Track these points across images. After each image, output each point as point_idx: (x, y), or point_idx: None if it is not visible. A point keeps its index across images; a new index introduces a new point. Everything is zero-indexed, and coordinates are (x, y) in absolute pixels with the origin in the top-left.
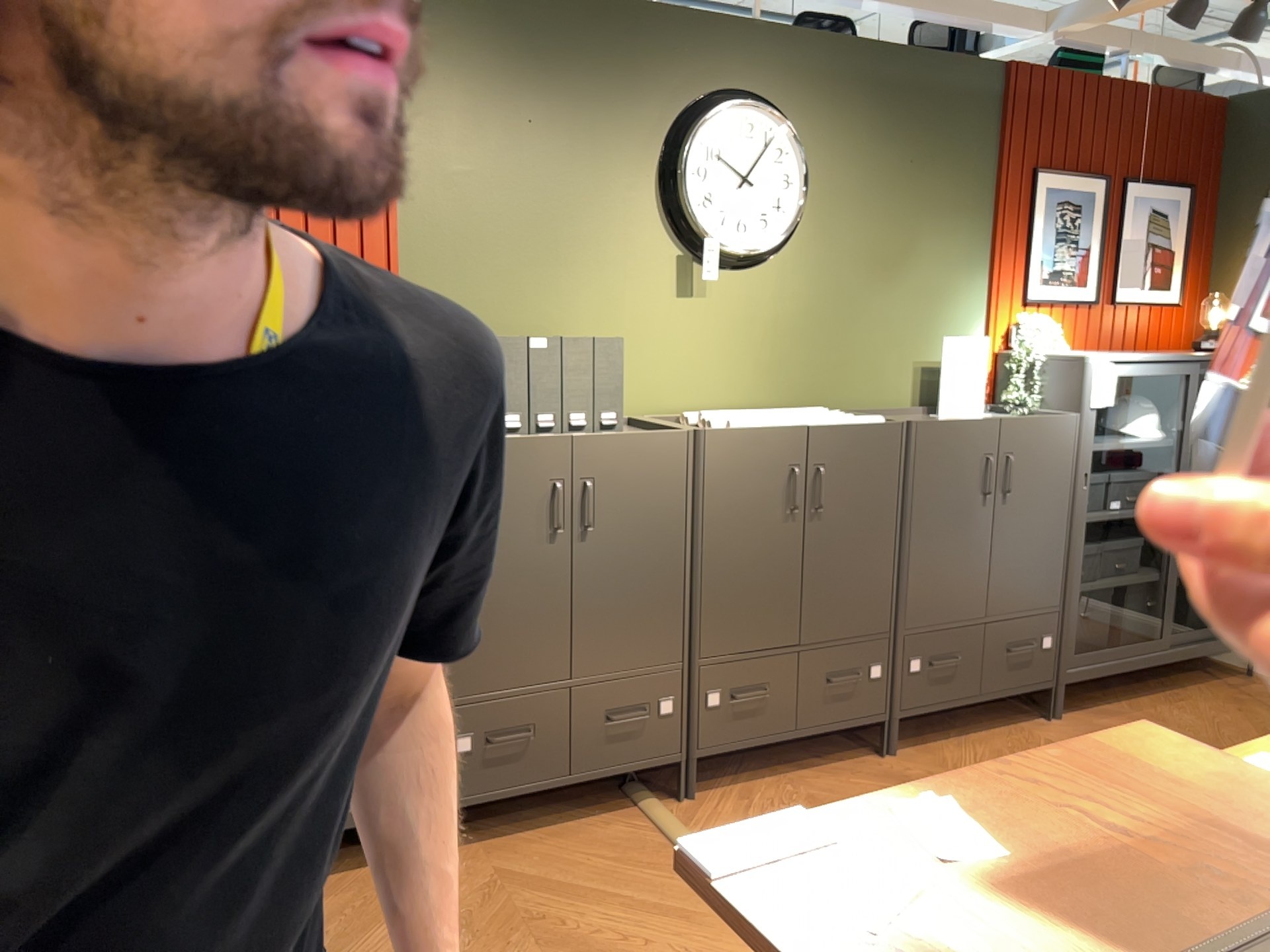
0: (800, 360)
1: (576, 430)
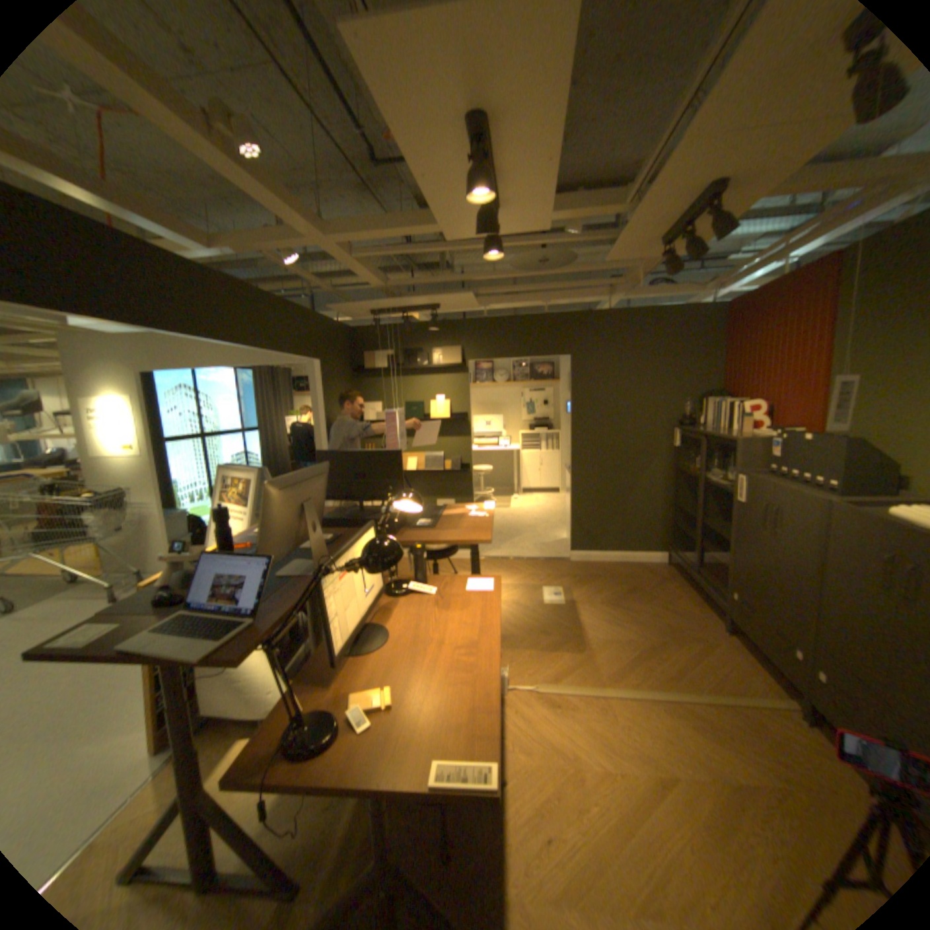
0: None
1: (820, 487)
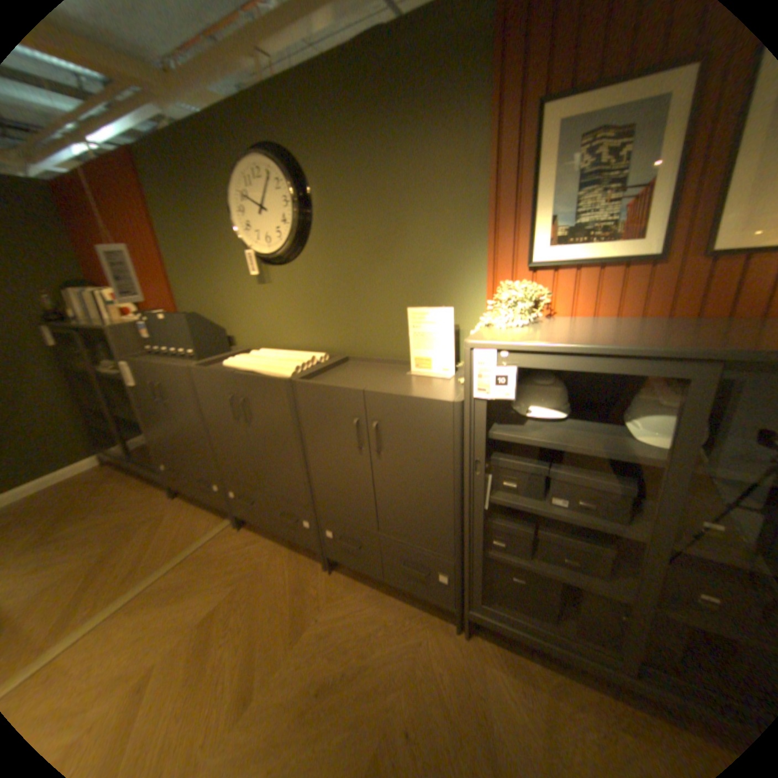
0: (327, 321)
1: (182, 357)
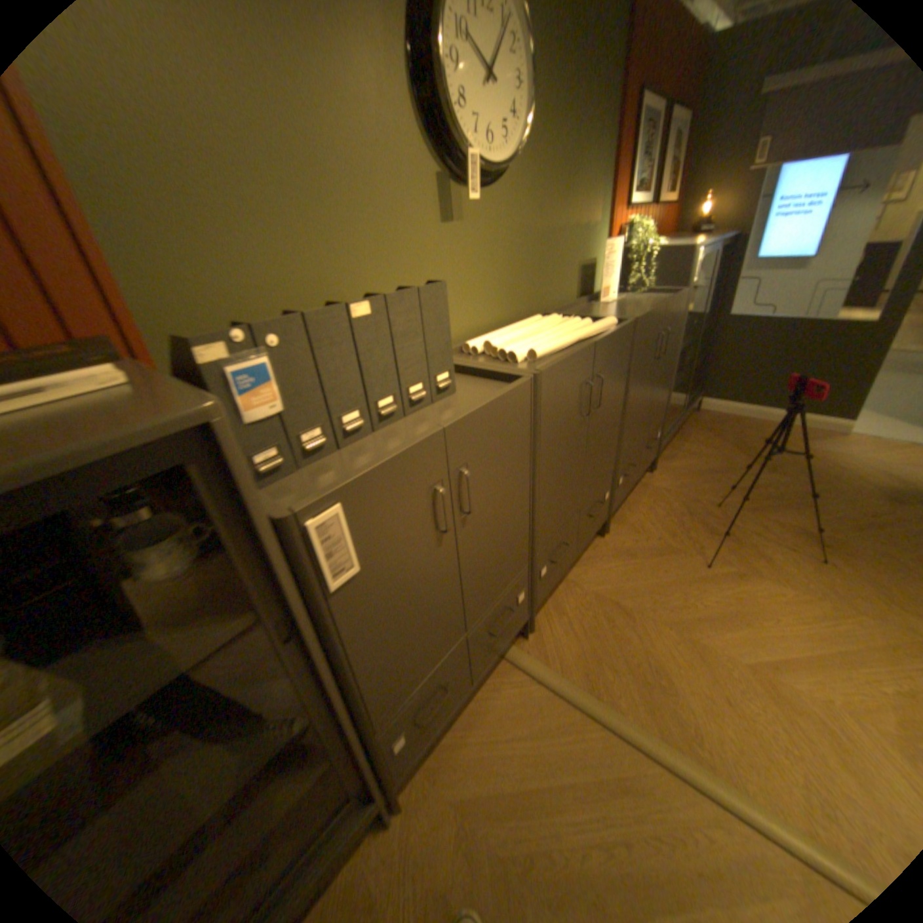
0: (523, 274)
1: (417, 404)
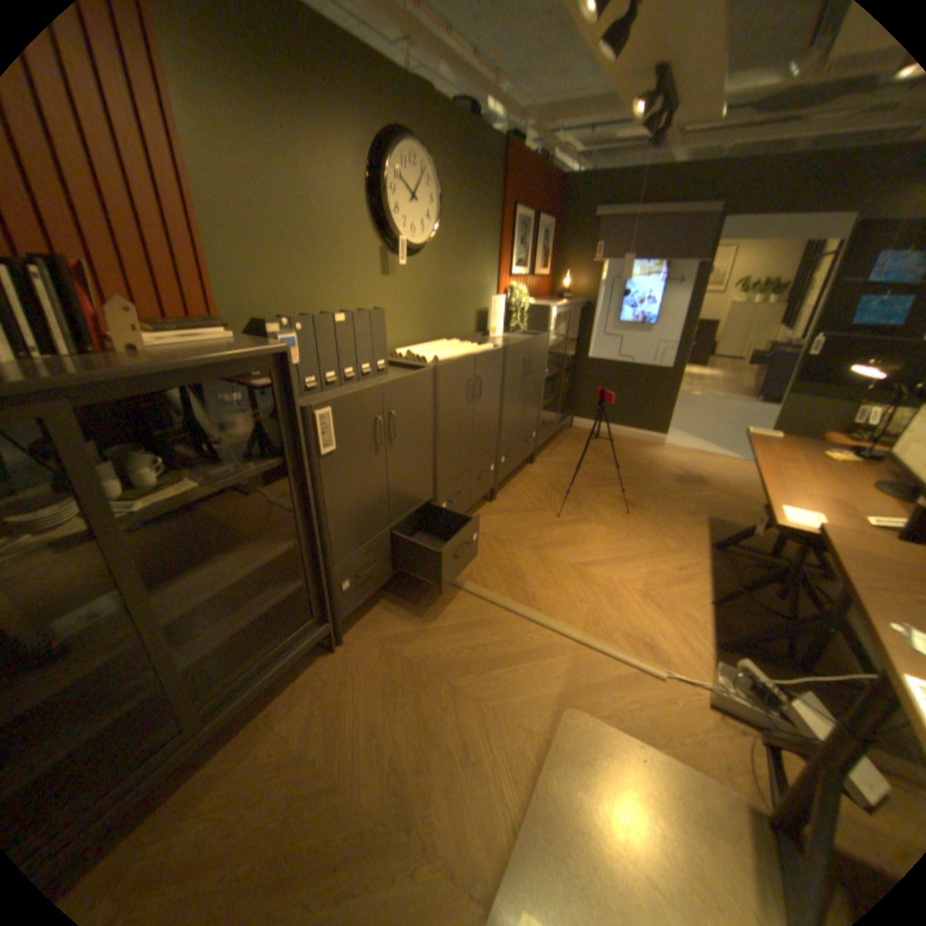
0: (435, 313)
1: (366, 376)
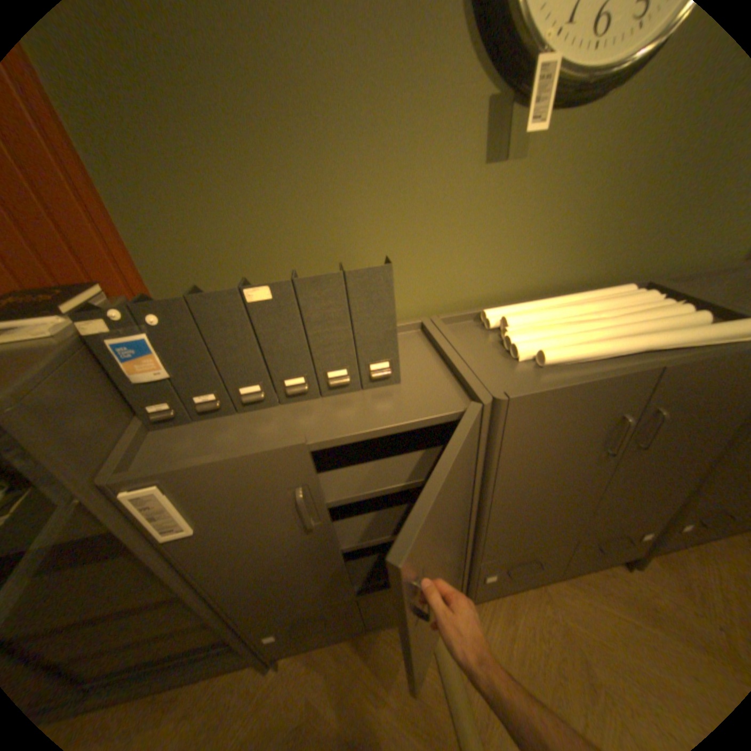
0: (630, 224)
1: (339, 388)
